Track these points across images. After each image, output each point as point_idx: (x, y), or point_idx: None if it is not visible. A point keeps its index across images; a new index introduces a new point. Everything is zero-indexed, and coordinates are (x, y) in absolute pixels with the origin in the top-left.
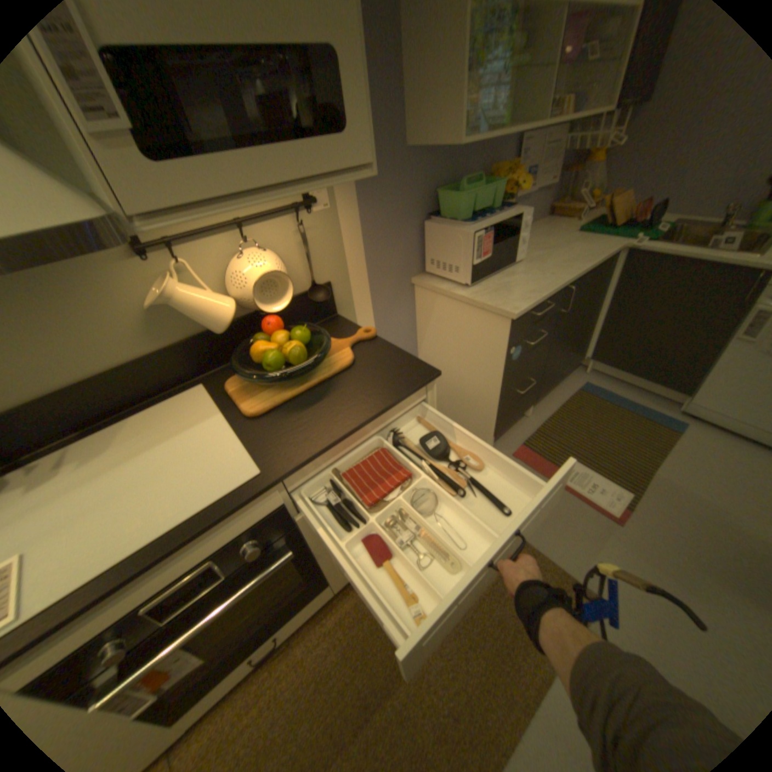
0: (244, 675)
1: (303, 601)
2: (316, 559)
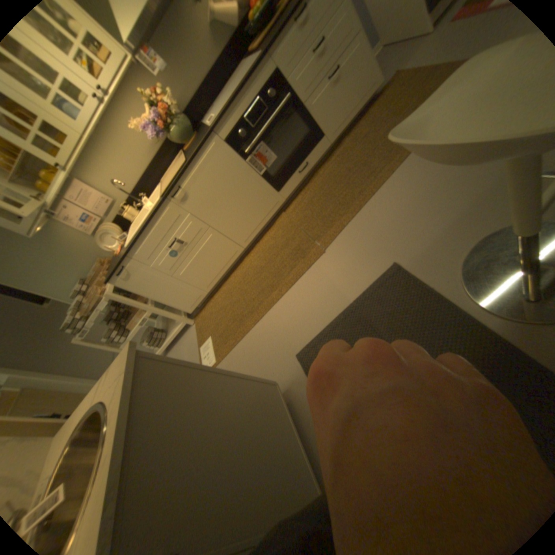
0: (301, 180)
1: (312, 137)
2: (309, 111)
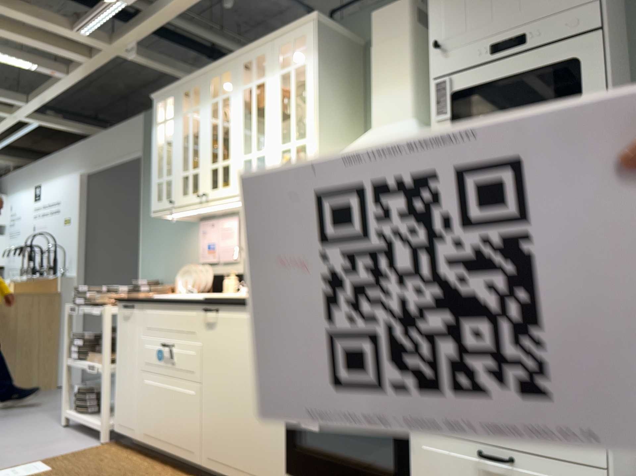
0: None
1: None
2: (411, 450)
